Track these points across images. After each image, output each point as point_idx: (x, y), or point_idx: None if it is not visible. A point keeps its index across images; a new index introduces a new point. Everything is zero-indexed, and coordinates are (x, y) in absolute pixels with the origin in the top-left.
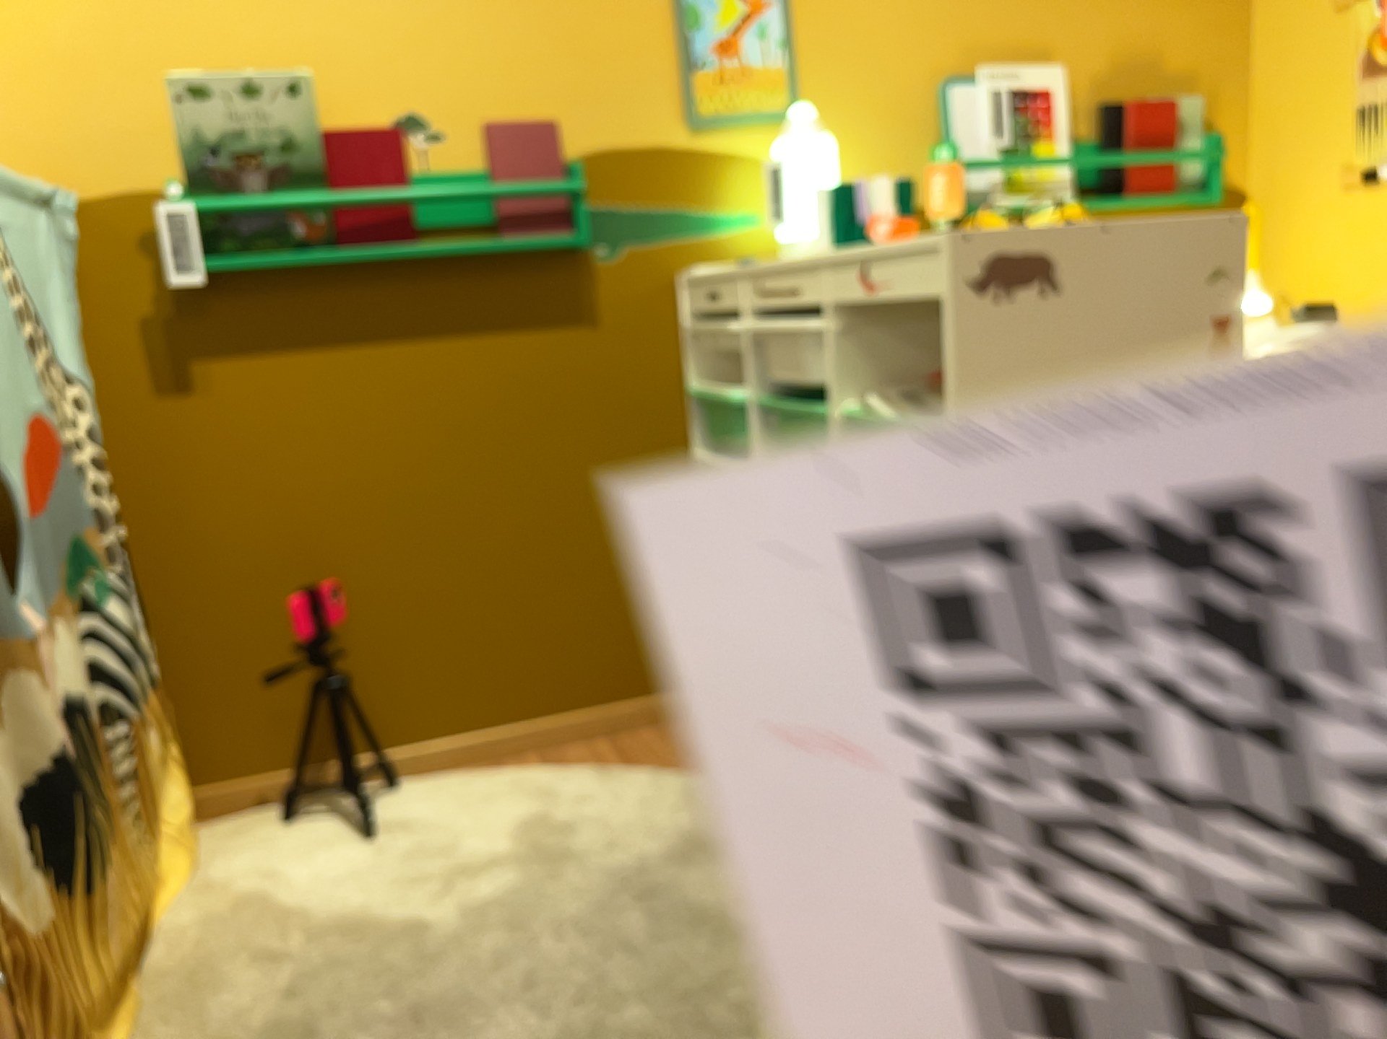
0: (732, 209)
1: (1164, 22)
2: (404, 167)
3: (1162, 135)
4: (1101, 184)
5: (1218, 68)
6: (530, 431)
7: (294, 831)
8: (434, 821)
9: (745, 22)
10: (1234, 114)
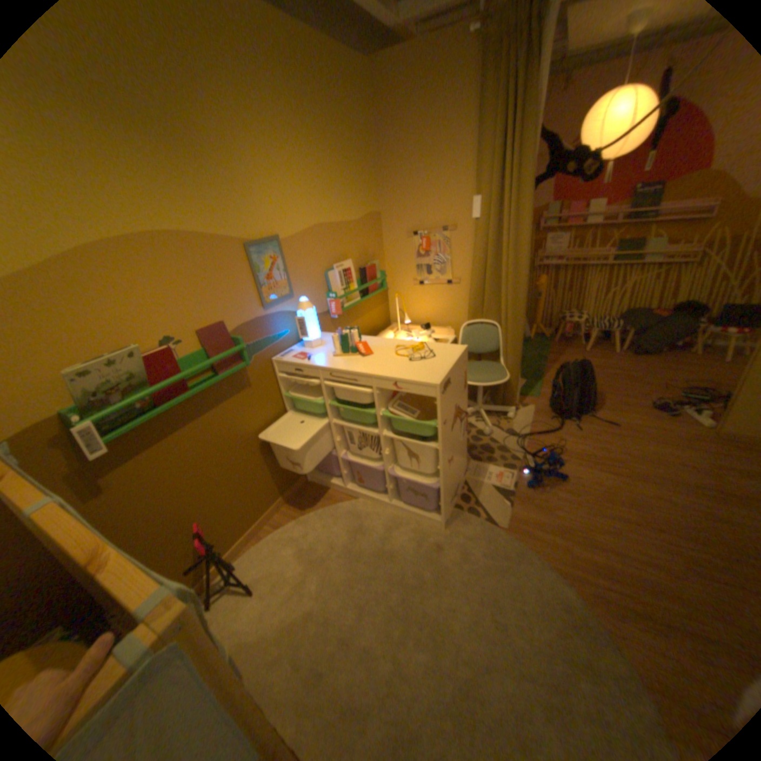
0: (281, 331)
1: (367, 240)
2: (176, 363)
3: (373, 275)
4: (363, 292)
5: (378, 251)
6: (239, 432)
7: (216, 611)
8: (265, 574)
9: (272, 267)
10: (382, 262)
